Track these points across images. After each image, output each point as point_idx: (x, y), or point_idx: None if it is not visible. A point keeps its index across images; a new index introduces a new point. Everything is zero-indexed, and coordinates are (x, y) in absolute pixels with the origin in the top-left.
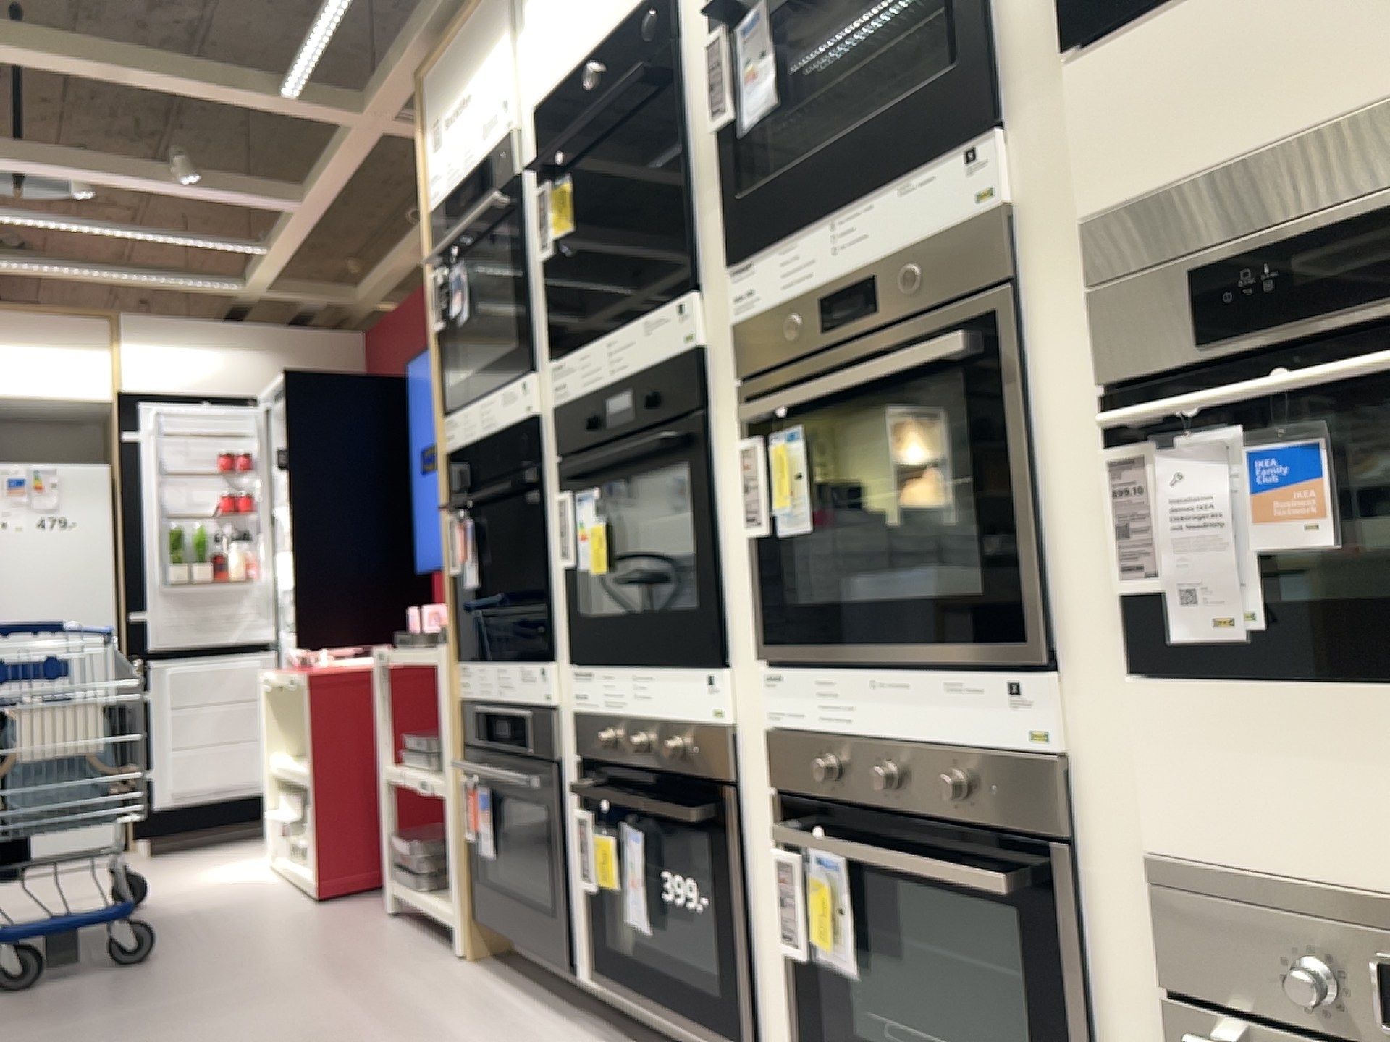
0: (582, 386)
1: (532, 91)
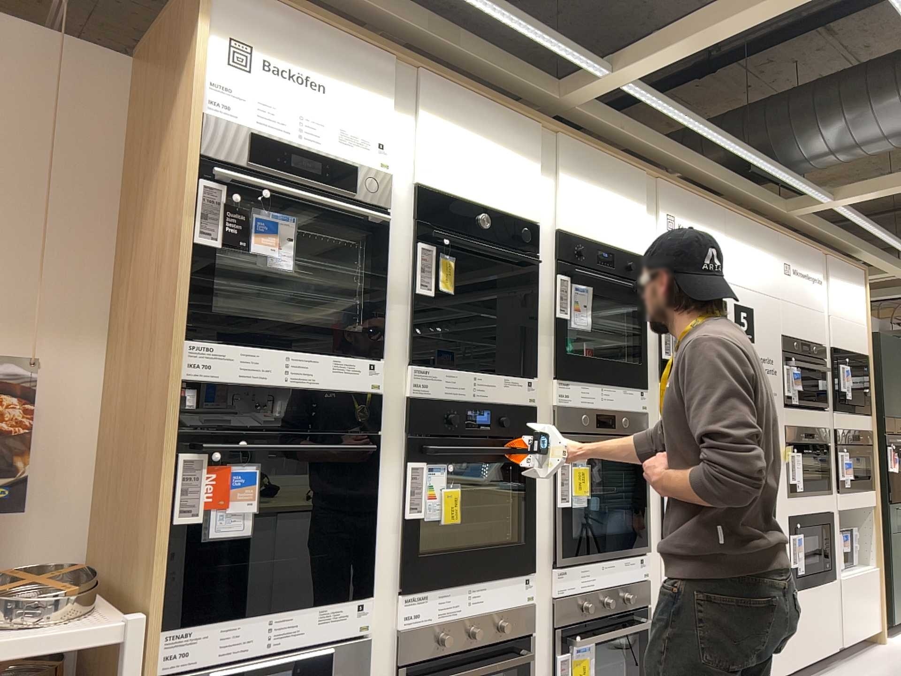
0: (448, 393)
1: (412, 172)
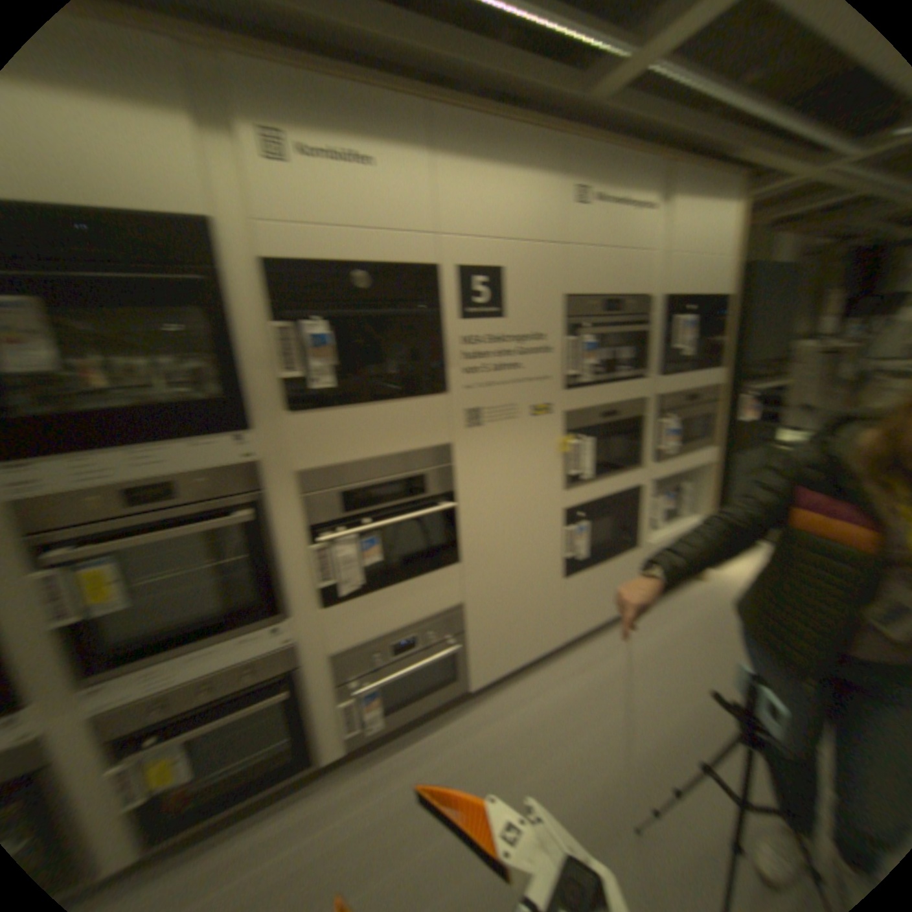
0: None
1: None
